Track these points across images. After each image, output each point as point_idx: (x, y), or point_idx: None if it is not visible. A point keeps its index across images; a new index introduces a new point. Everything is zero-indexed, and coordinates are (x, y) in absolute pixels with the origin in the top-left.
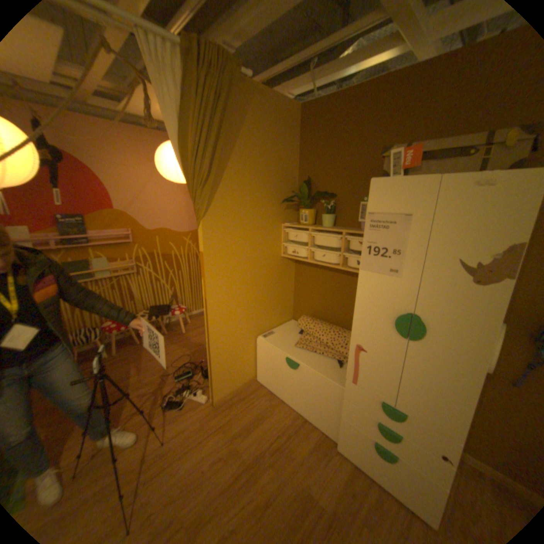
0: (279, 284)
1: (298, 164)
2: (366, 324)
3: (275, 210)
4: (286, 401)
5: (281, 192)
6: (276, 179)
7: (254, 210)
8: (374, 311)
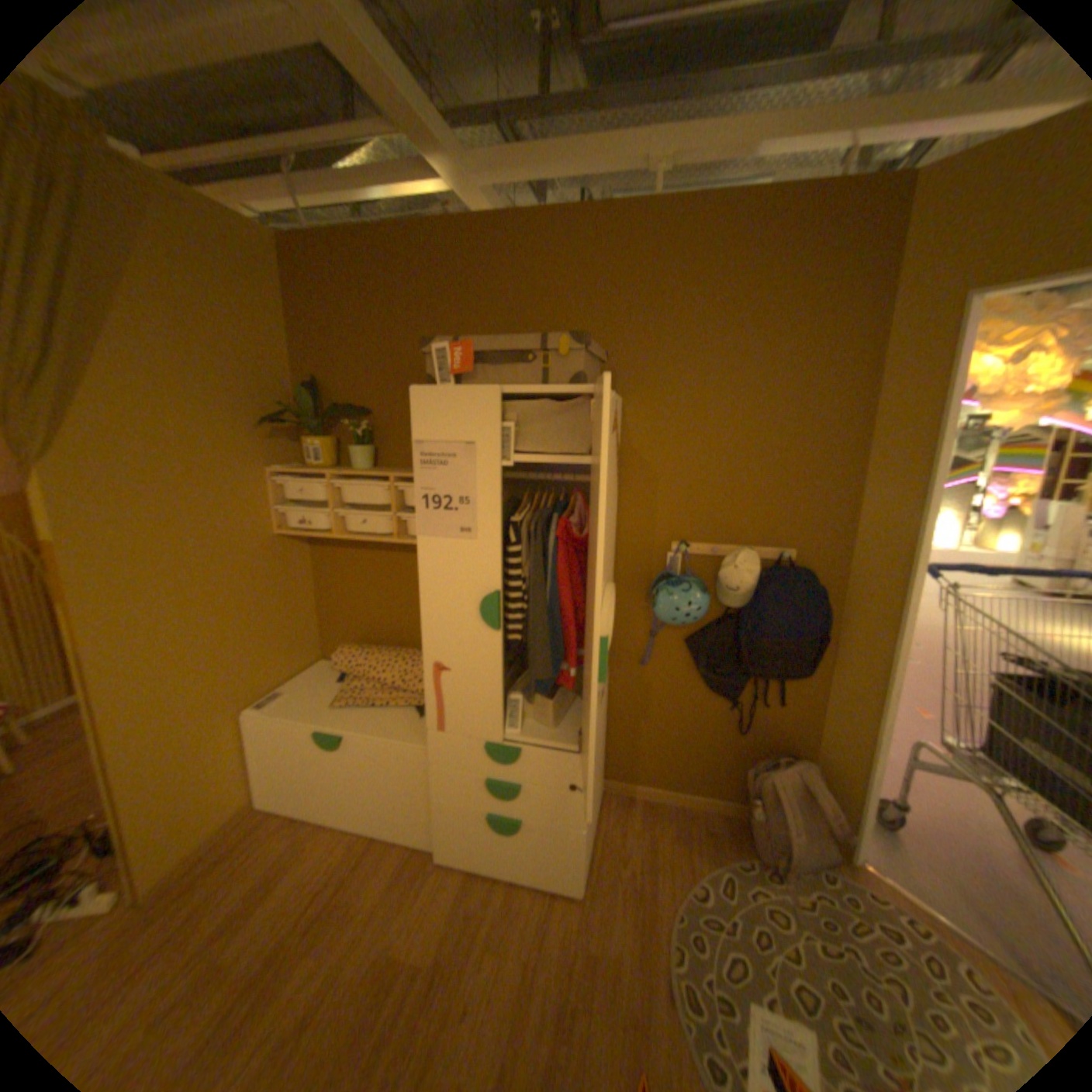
0: (279, 593)
1: (286, 350)
2: (441, 624)
3: (246, 441)
4: (326, 824)
5: (255, 405)
6: (237, 378)
7: (190, 442)
8: (449, 601)
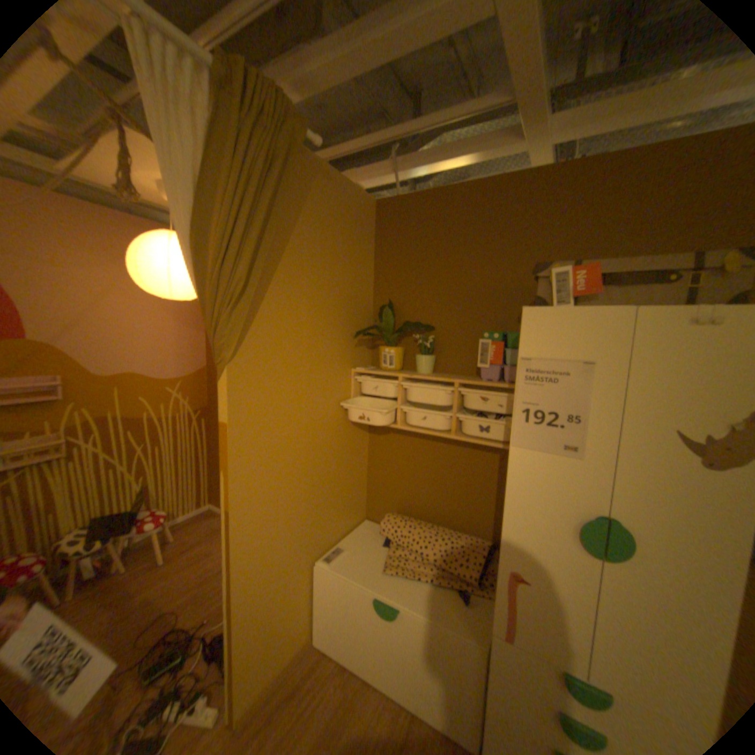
0: (348, 465)
1: (373, 282)
2: (527, 536)
3: (344, 348)
4: (373, 682)
5: (352, 321)
6: (345, 302)
7: (314, 348)
8: (540, 514)
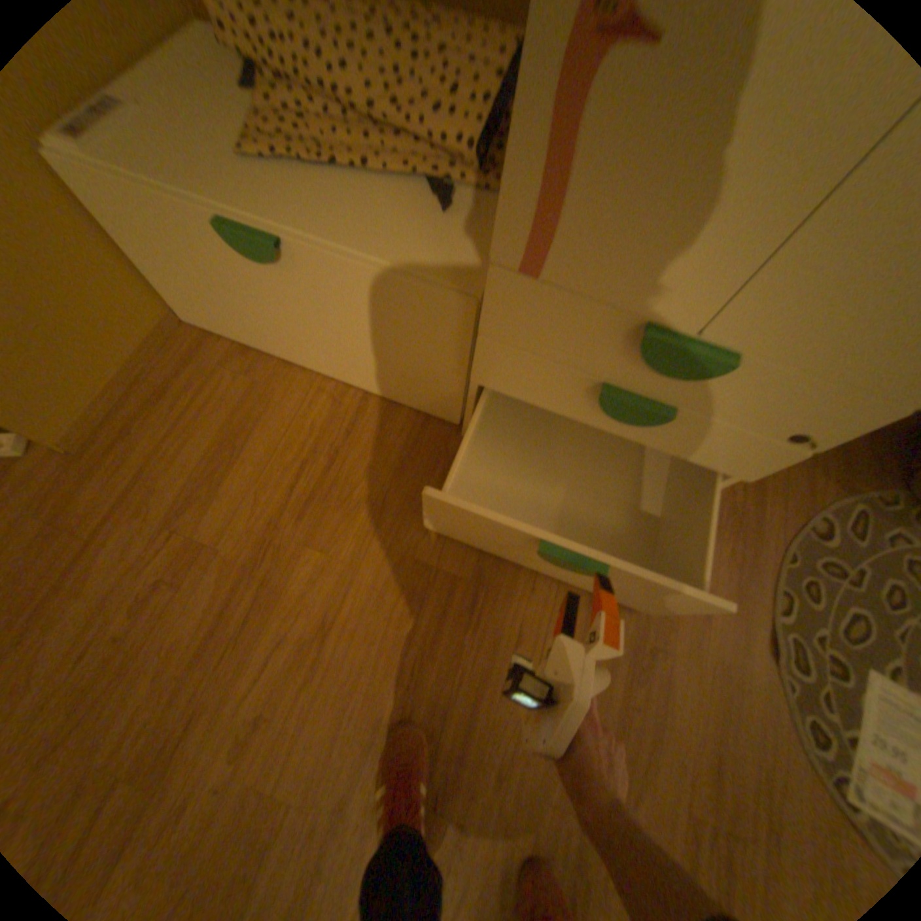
0: None
1: None
2: None
3: None
4: (296, 361)
5: None
6: None
7: None
8: None
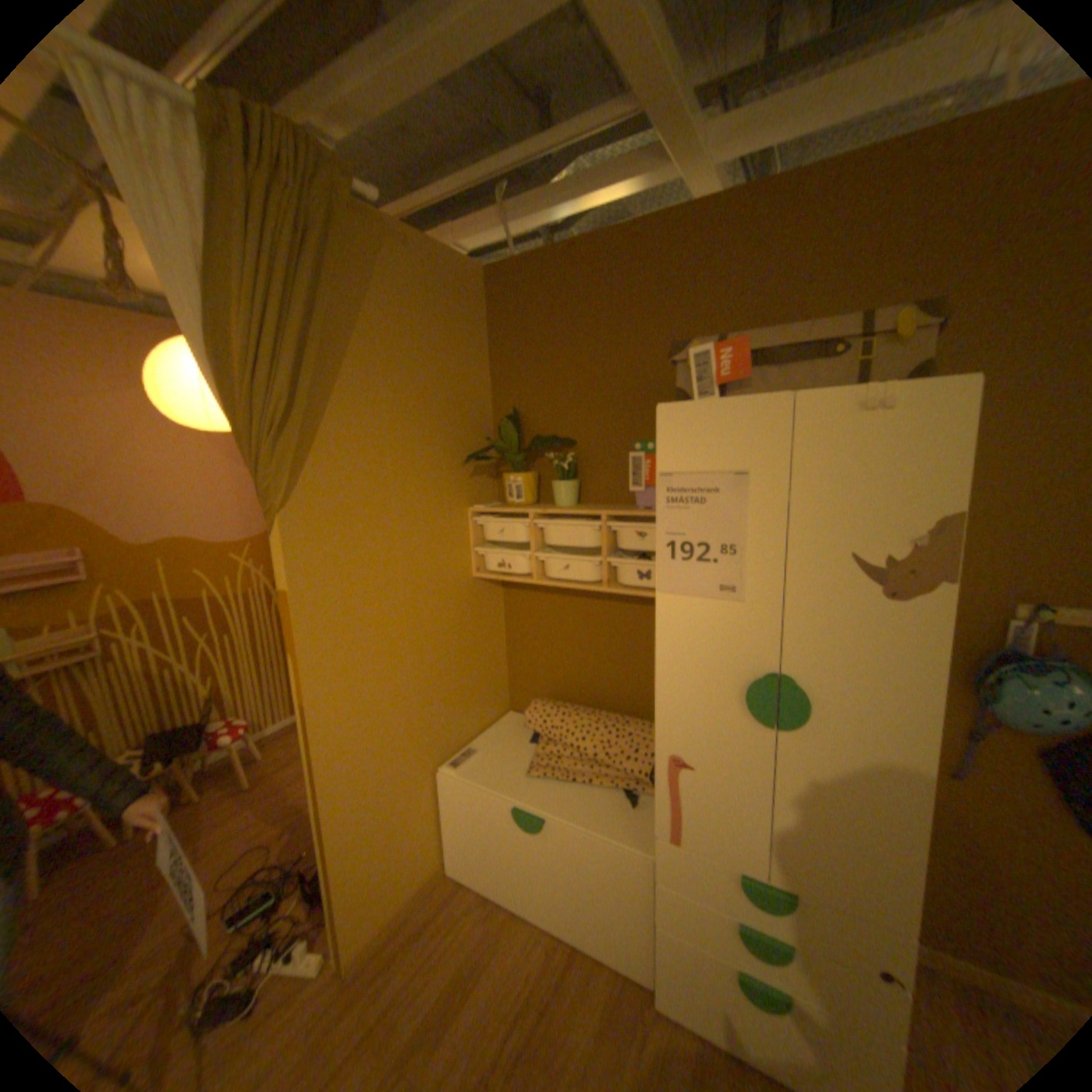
0: (476, 639)
1: (490, 384)
2: (685, 707)
3: (452, 480)
4: (522, 913)
5: (461, 442)
6: (447, 416)
7: (406, 484)
8: (698, 678)
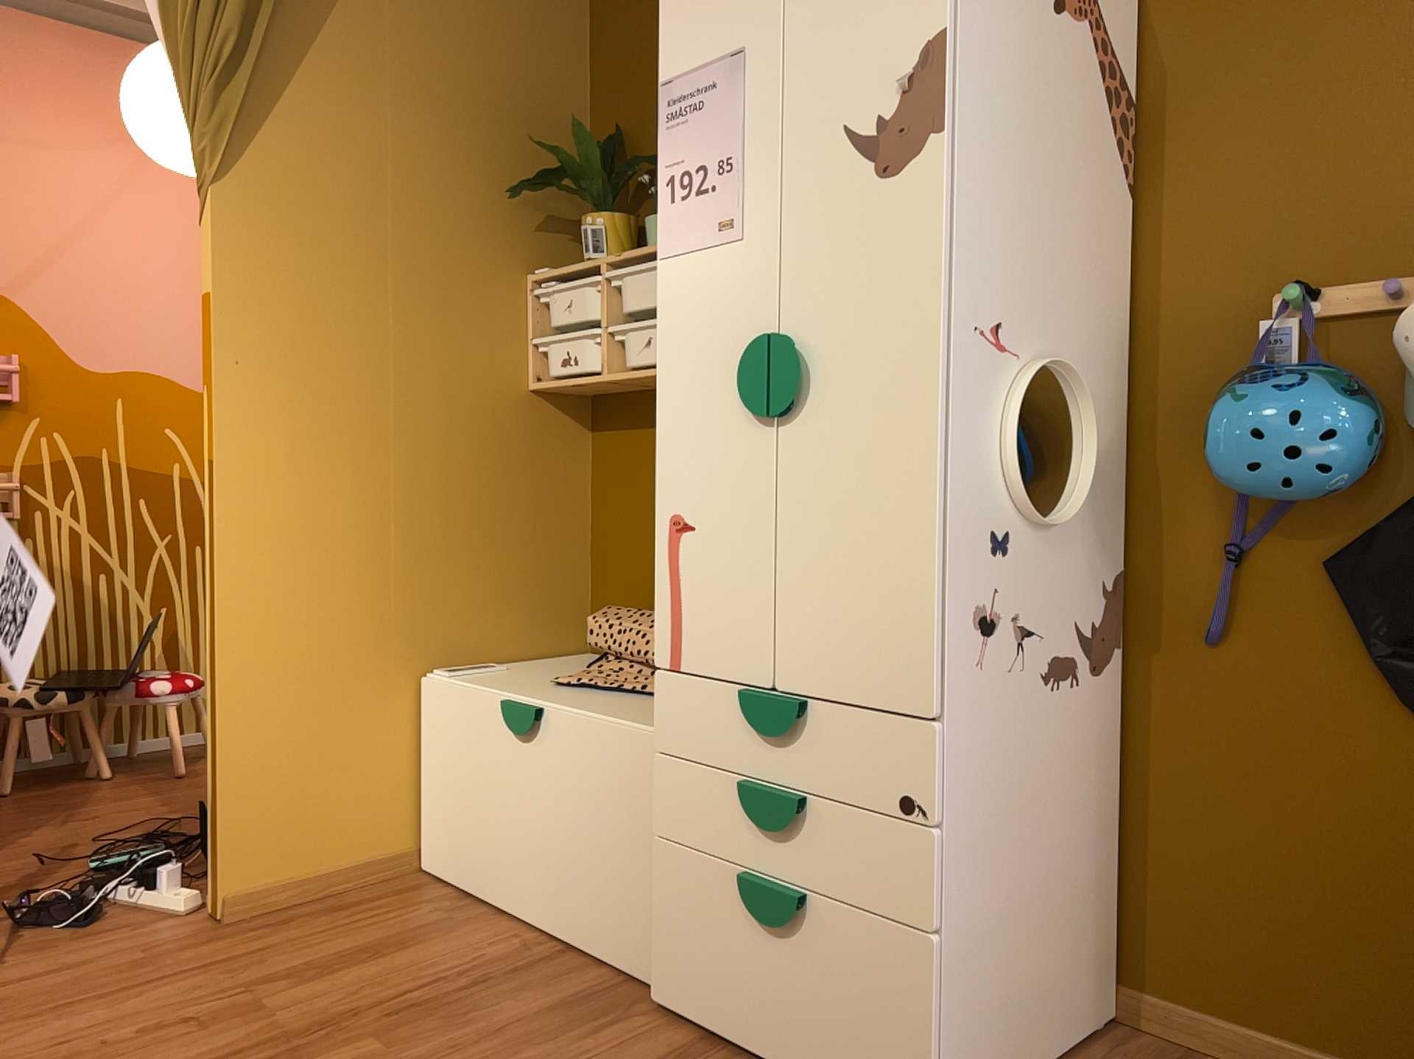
0: (525, 494)
1: (590, 98)
2: (685, 428)
3: (503, 224)
4: (509, 903)
5: (526, 172)
6: (503, 127)
7: (416, 205)
8: (698, 374)
